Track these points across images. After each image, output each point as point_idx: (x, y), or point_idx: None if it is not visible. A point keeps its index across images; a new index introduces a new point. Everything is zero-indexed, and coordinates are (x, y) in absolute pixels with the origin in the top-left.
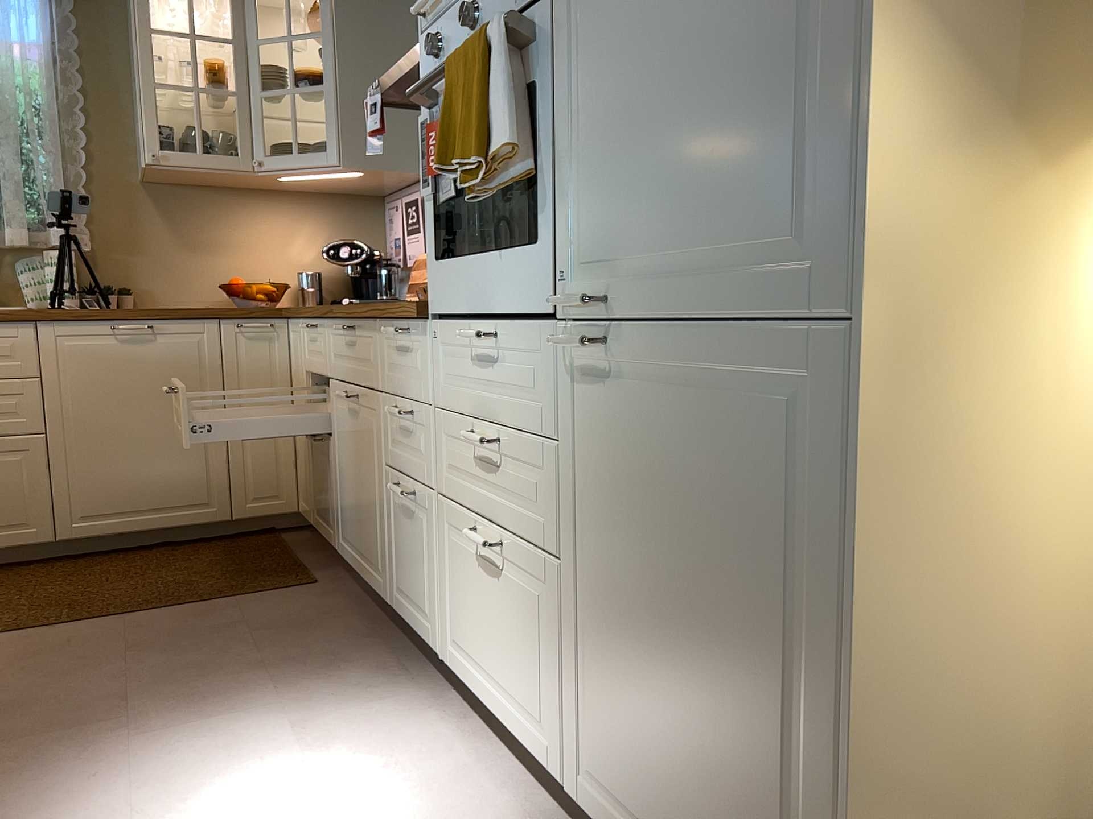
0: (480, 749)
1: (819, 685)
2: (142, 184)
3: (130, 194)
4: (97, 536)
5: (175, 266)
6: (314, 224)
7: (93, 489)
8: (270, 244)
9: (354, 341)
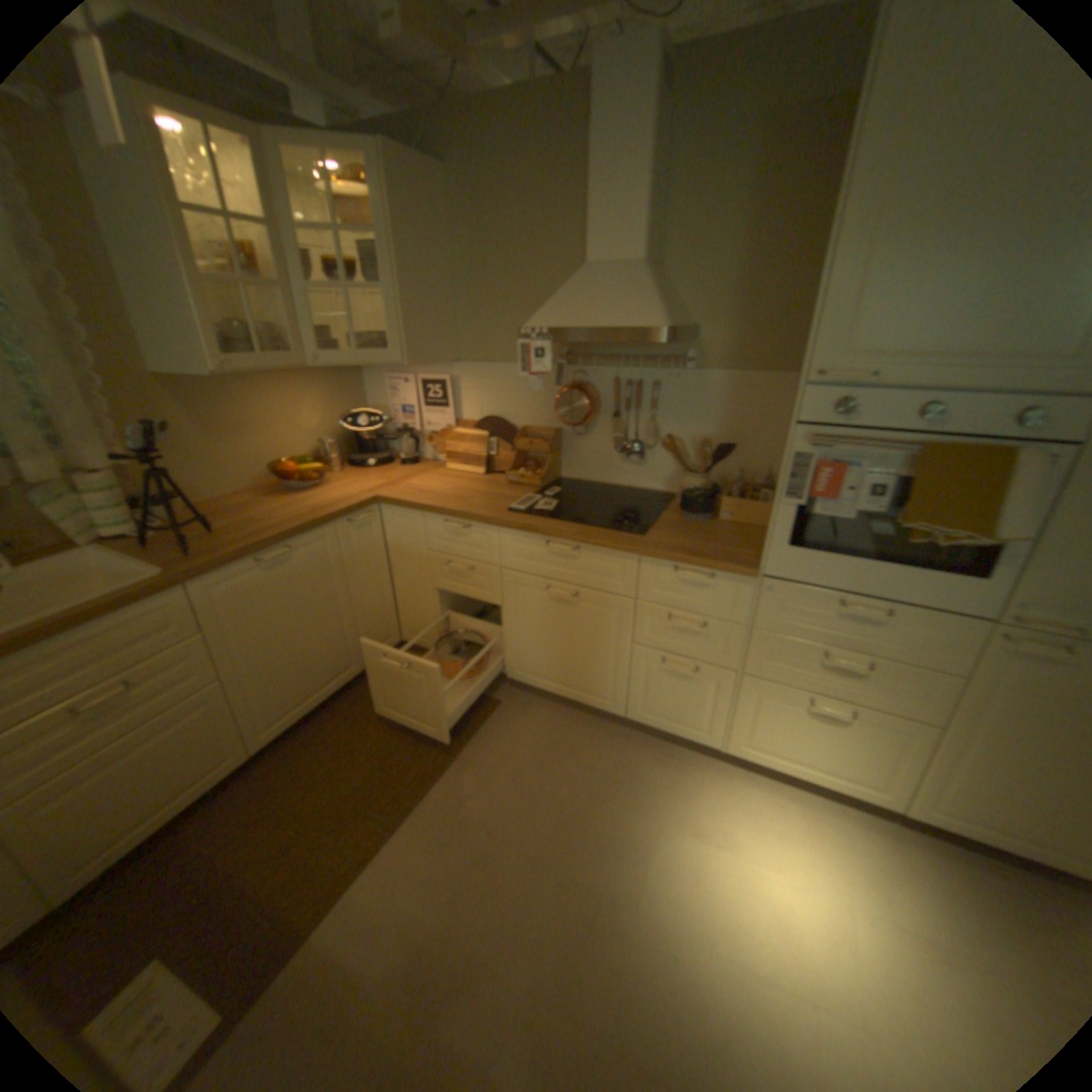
0: (779, 792)
1: None
2: (148, 376)
3: (138, 390)
4: (278, 735)
5: (203, 457)
6: (312, 393)
7: (268, 703)
8: (282, 419)
9: (571, 556)
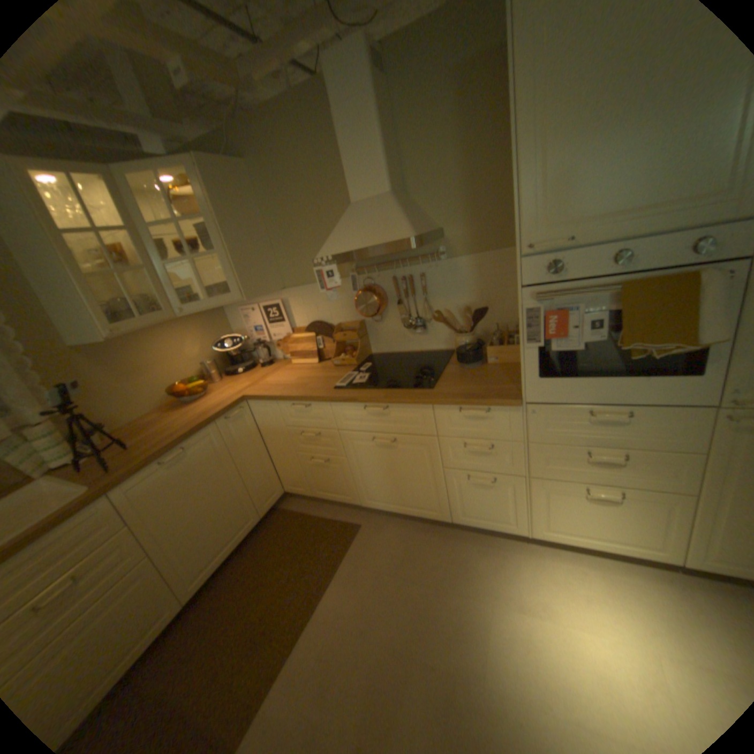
0: (581, 562)
1: None
2: (68, 348)
3: (63, 359)
4: (203, 584)
5: (120, 394)
6: (191, 331)
7: (190, 563)
8: (172, 354)
9: (385, 413)
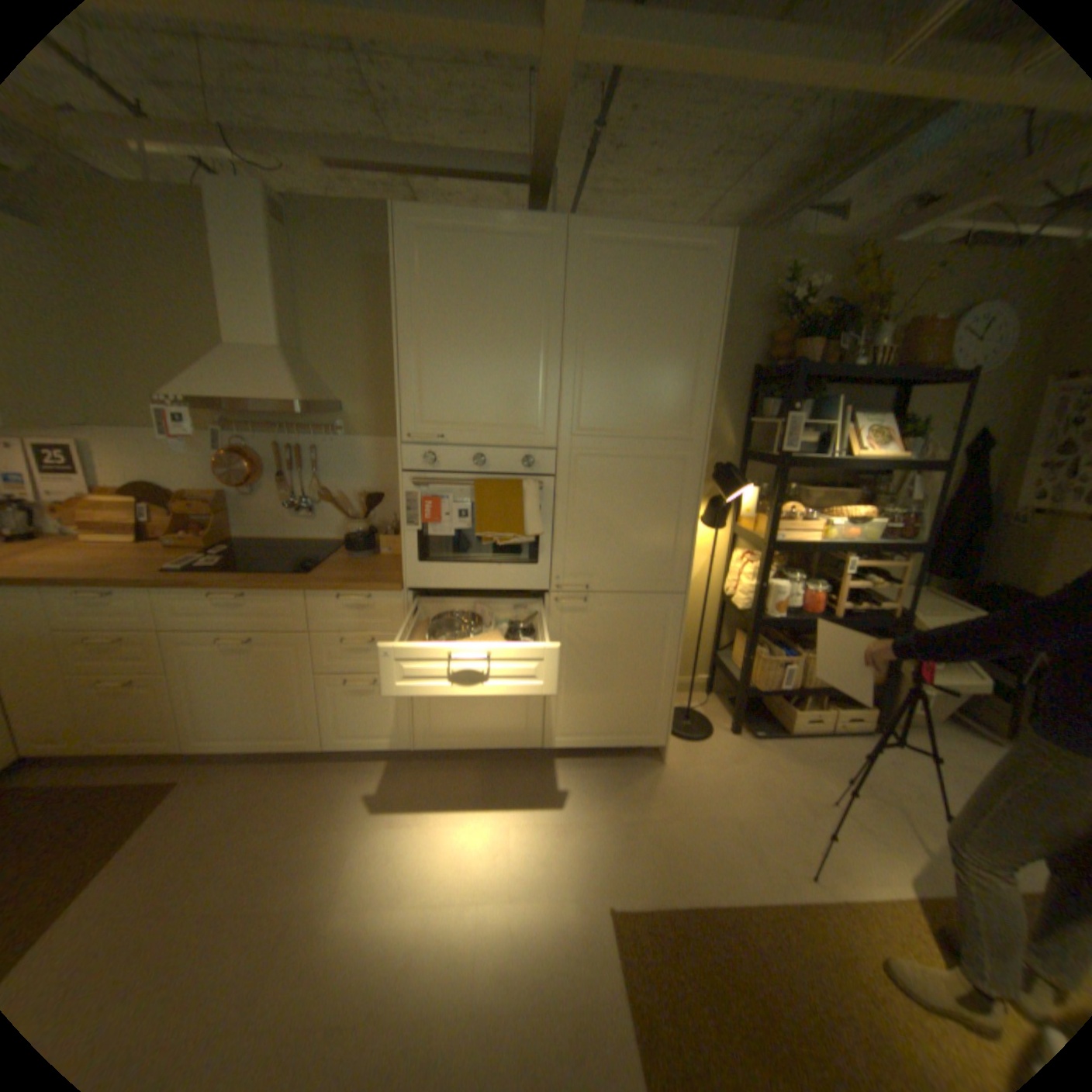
0: (461, 768)
1: (662, 668)
2: None
3: None
4: None
5: None
6: None
7: None
8: None
9: (239, 605)
